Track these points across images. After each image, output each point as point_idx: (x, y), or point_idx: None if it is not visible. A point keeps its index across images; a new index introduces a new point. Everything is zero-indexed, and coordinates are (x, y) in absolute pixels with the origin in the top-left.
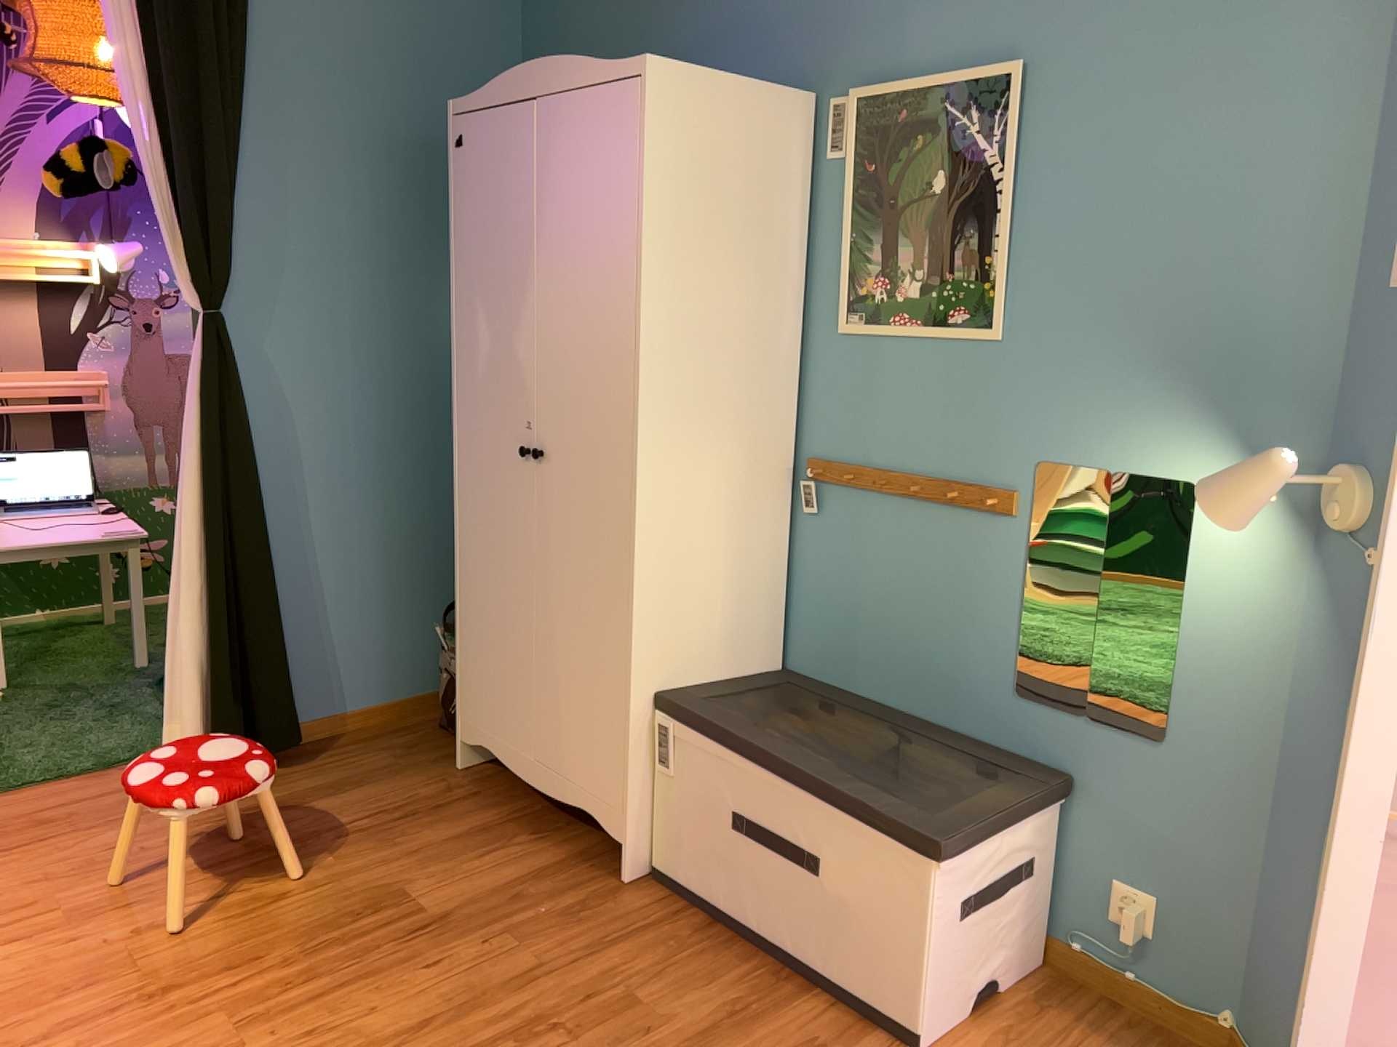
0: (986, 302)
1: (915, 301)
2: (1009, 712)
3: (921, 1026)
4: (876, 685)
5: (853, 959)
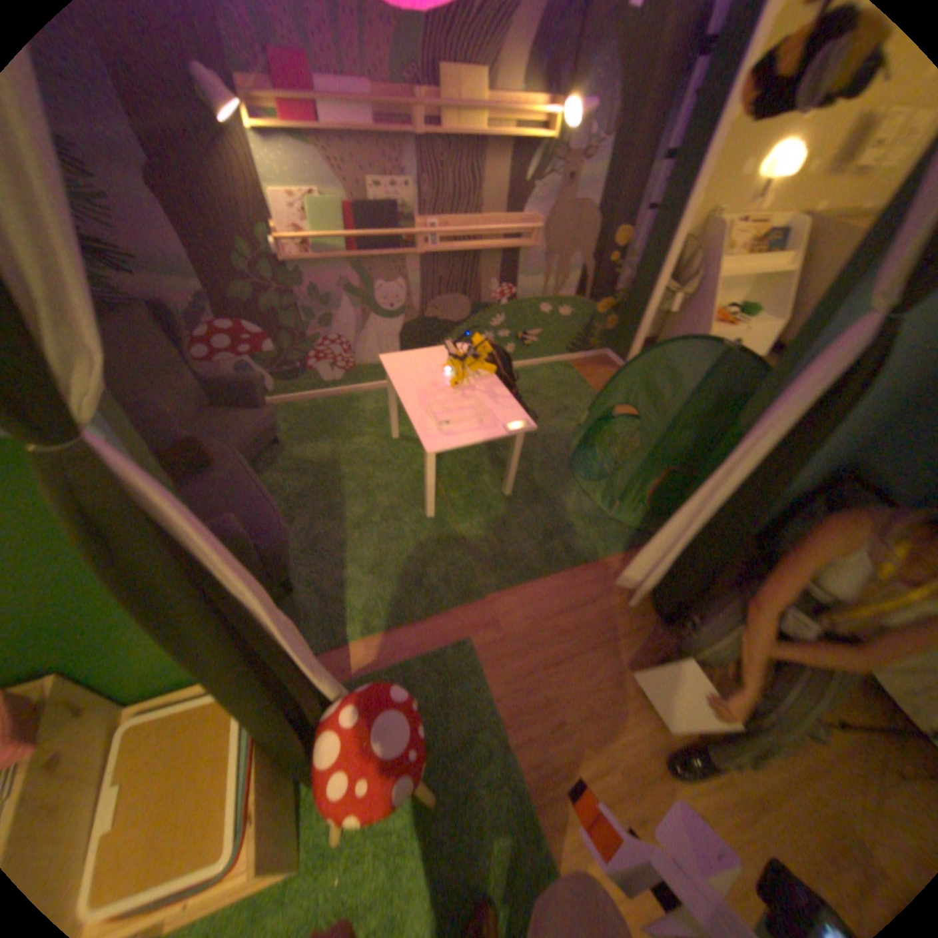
0: None
1: None
2: None
3: None
4: None
5: None
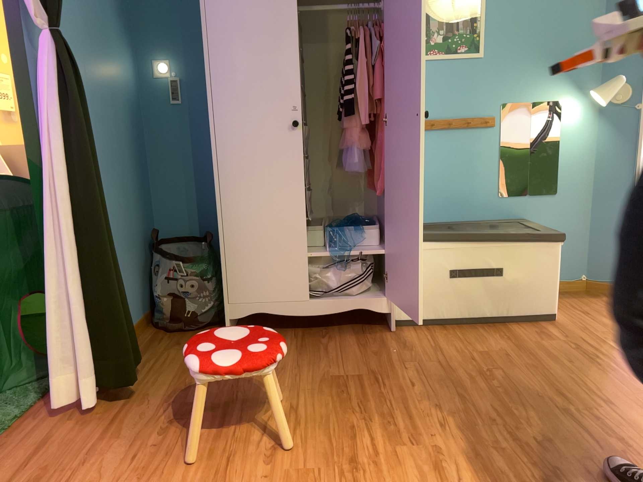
0: (475, 43)
1: (440, 44)
2: (497, 204)
3: (556, 309)
4: (432, 215)
5: (522, 301)
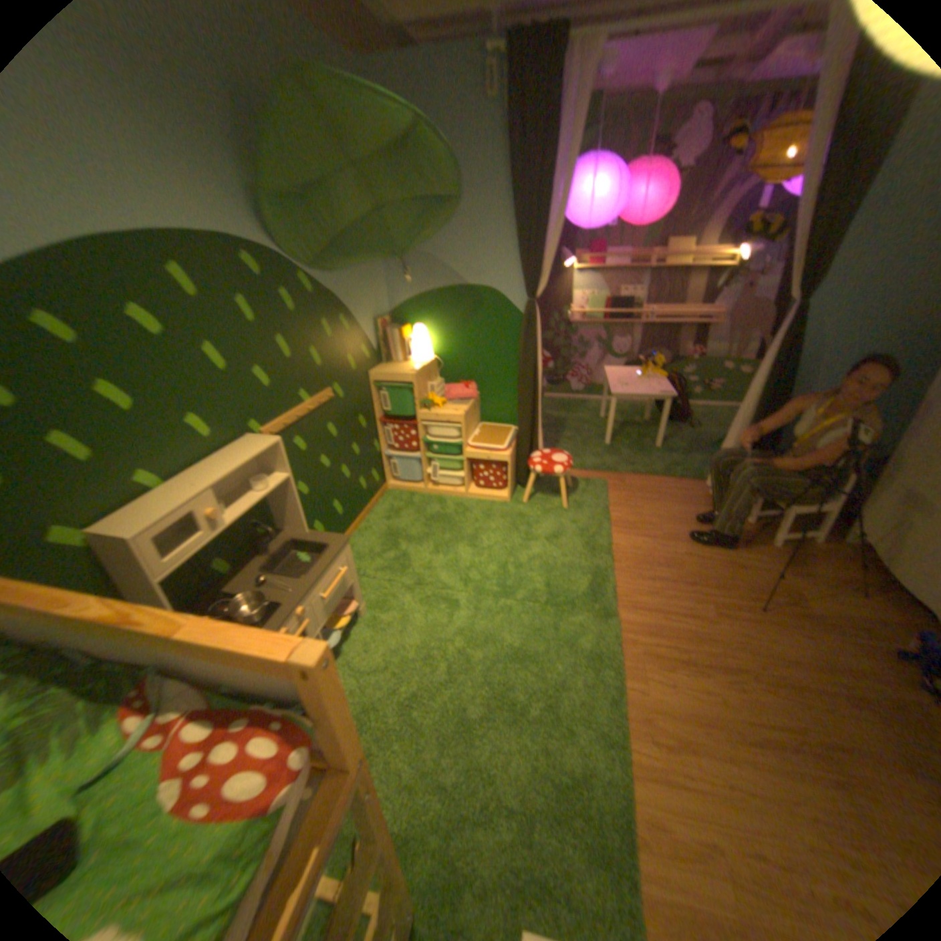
0: None
1: None
2: None
3: None
4: None
5: None
